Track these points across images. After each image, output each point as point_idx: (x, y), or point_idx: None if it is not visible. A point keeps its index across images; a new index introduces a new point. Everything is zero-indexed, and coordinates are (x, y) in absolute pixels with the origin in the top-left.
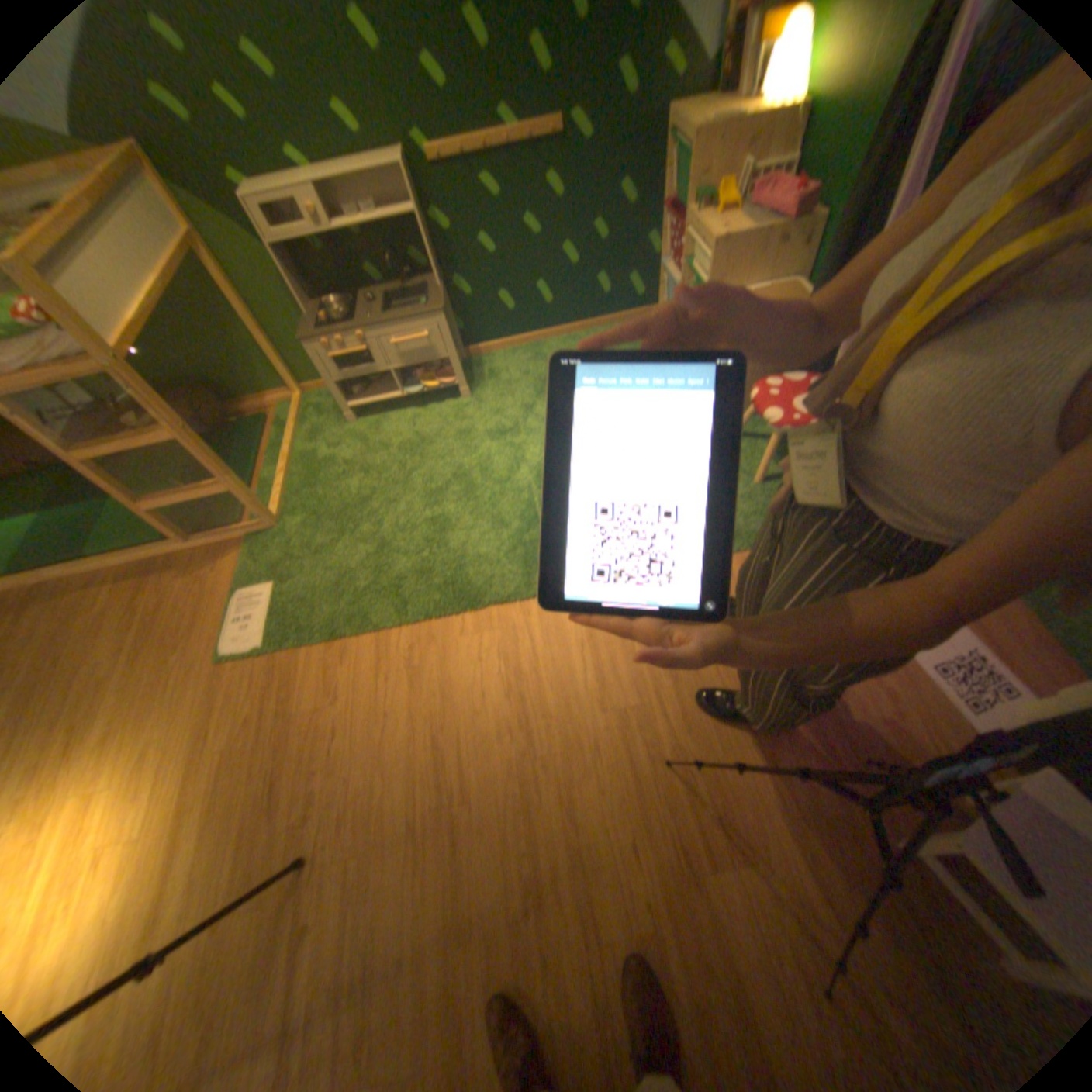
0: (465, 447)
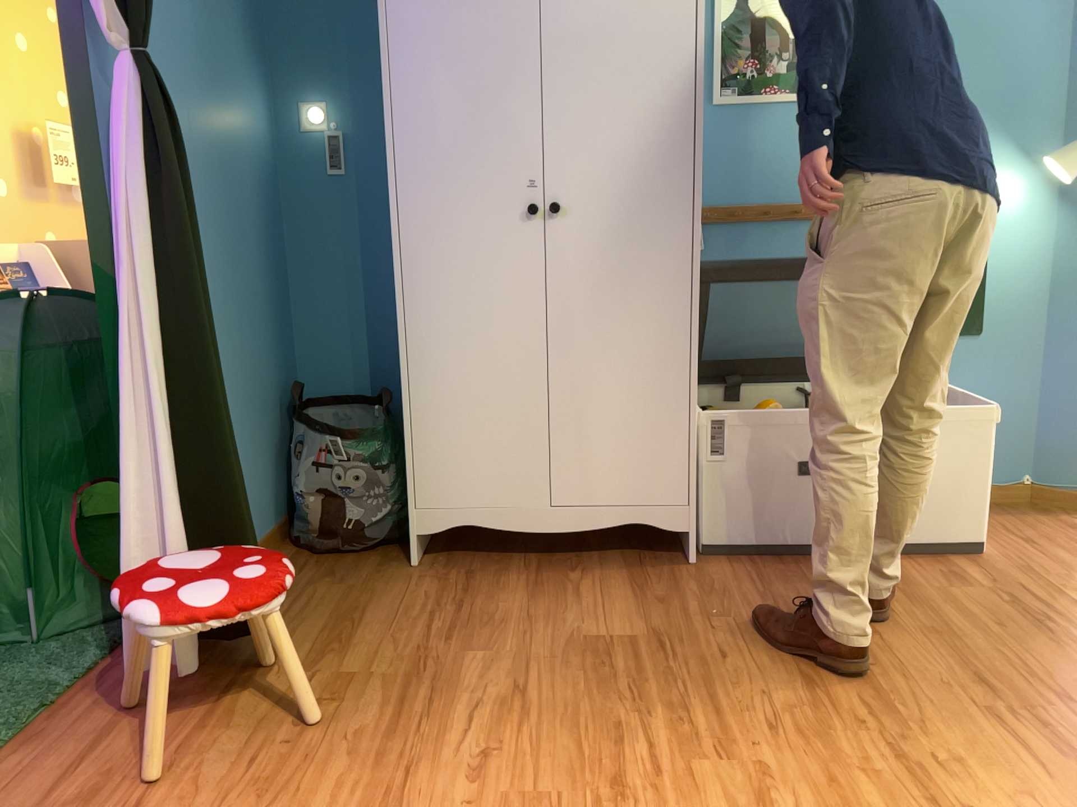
0: None
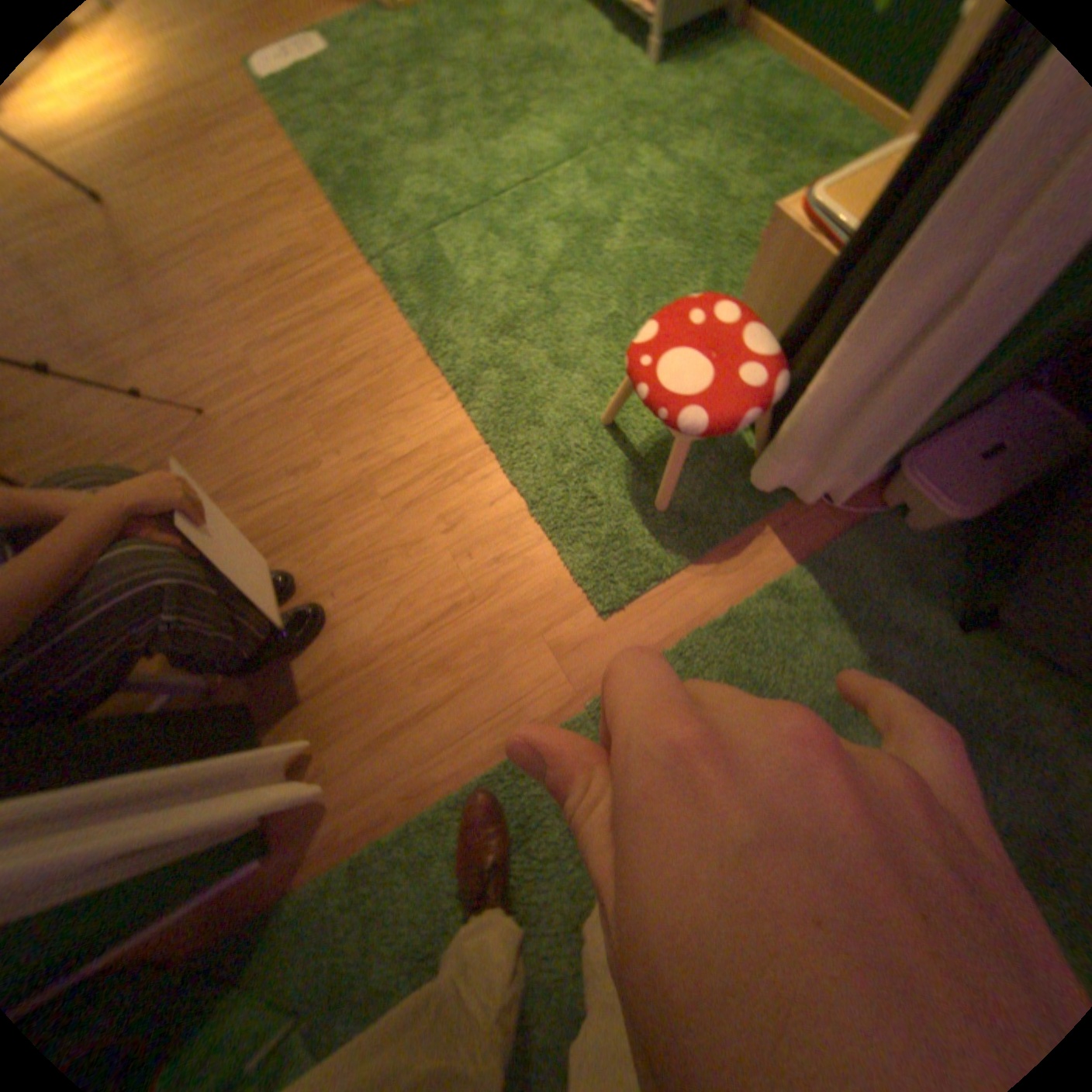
0: (556, 104)
